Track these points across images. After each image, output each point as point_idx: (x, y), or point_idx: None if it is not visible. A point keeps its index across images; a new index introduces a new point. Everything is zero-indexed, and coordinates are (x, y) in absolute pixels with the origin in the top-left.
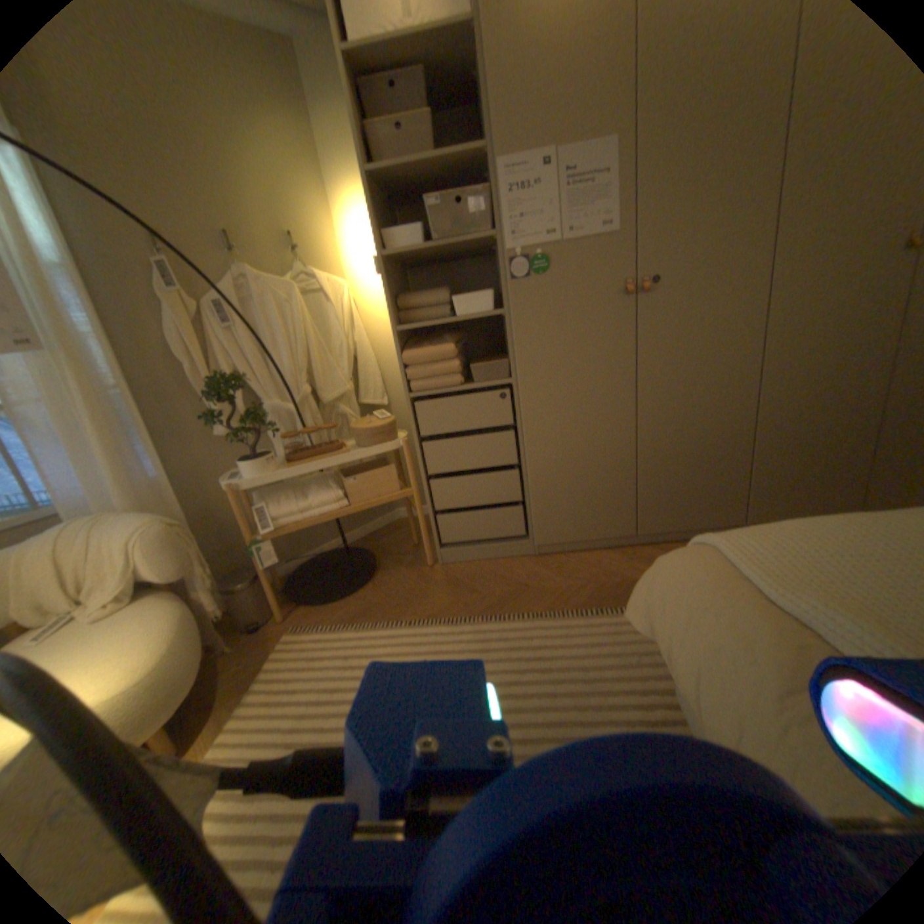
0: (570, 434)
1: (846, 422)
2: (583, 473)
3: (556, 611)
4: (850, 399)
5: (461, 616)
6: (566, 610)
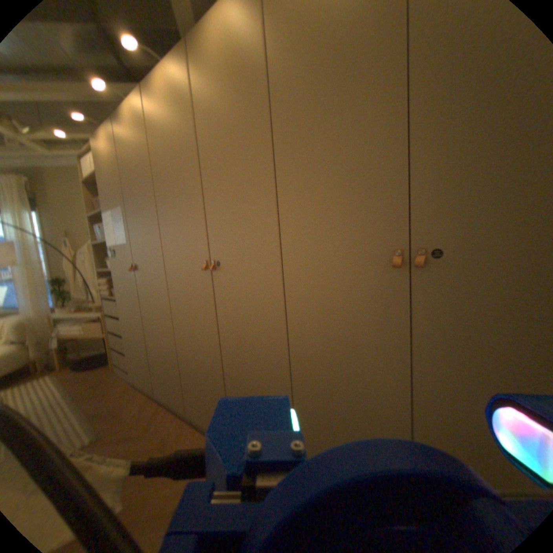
0: (129, 328)
1: (208, 370)
2: (135, 350)
3: (81, 410)
4: (206, 355)
5: (70, 395)
6: (83, 412)
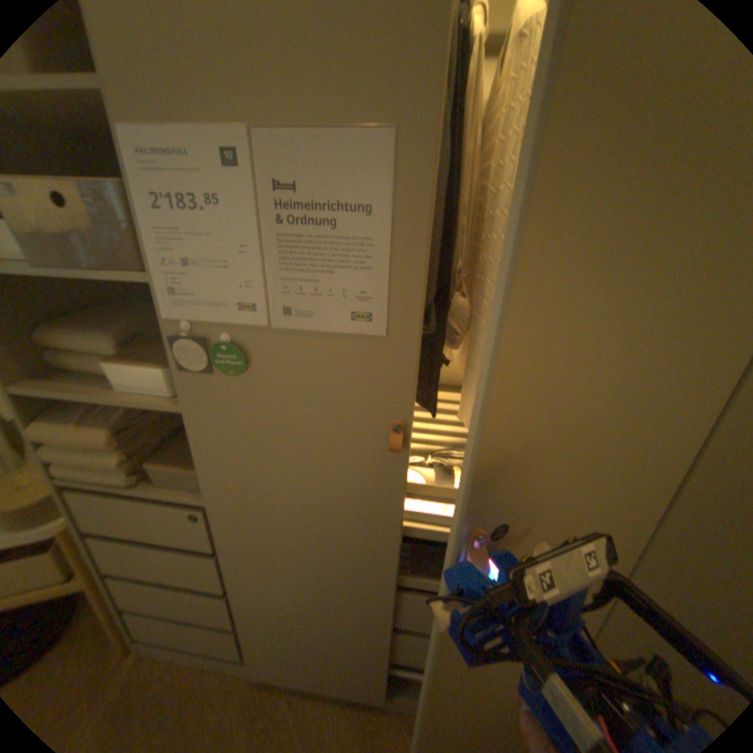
0: (298, 594)
1: None
2: (318, 637)
3: None
4: None
5: None
6: None
